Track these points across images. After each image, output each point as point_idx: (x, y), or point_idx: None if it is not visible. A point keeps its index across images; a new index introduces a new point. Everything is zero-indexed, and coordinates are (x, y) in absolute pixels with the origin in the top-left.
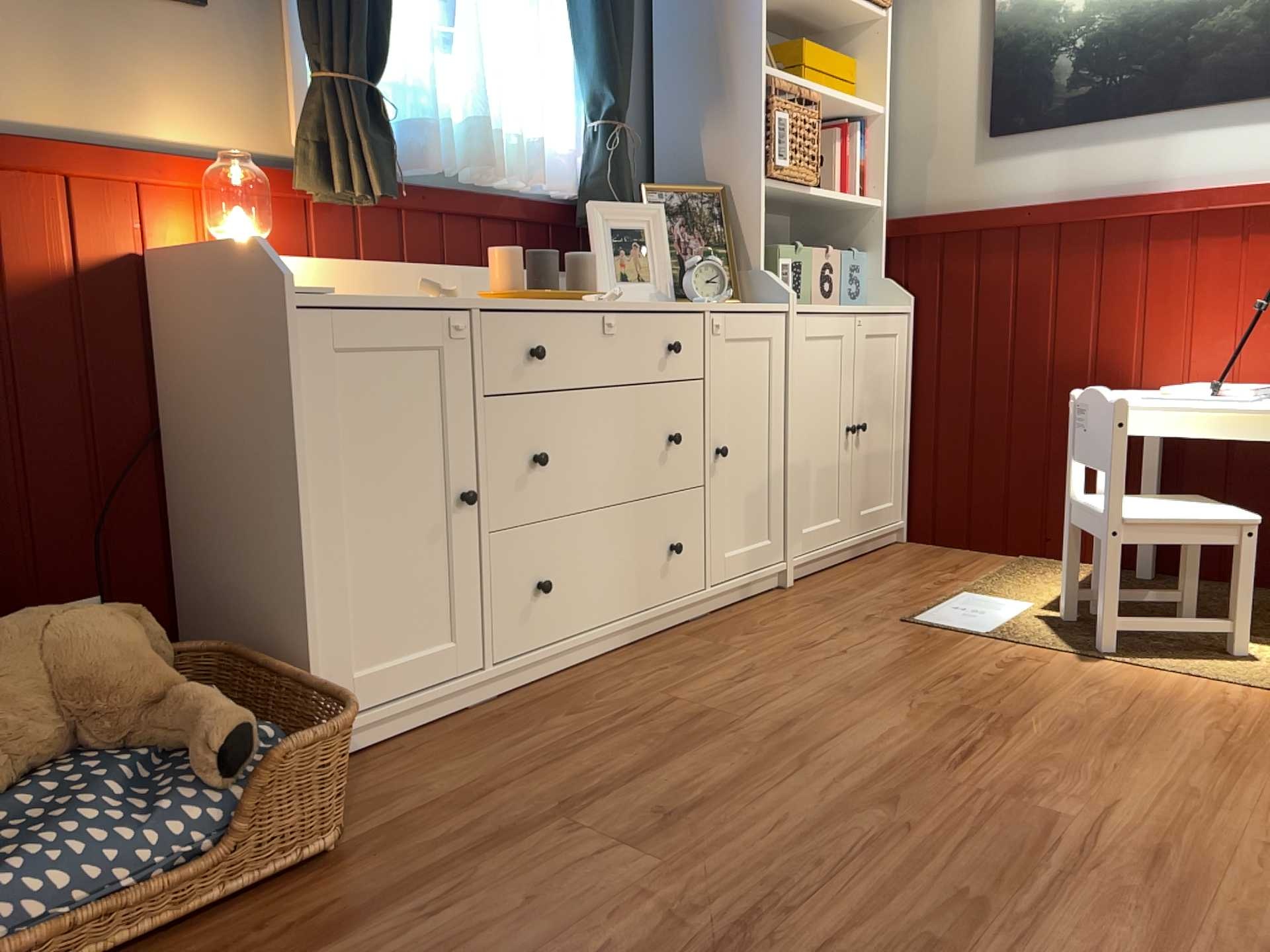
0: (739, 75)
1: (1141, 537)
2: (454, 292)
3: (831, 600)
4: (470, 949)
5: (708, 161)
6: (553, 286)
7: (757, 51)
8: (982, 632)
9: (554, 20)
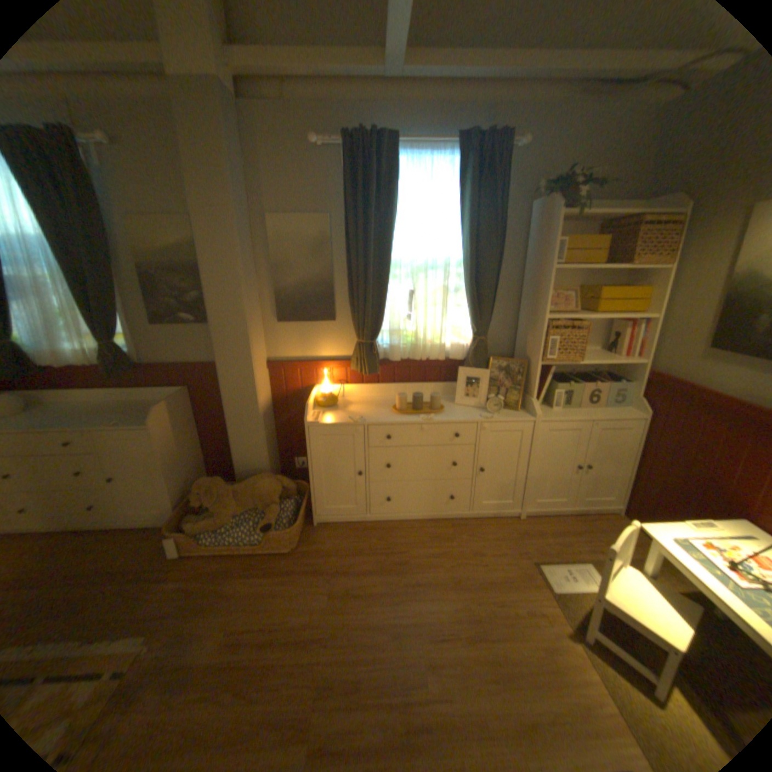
0: (539, 317)
1: (614, 613)
2: (361, 419)
3: (527, 536)
4: (275, 600)
5: (527, 347)
6: (418, 406)
7: (545, 309)
8: (554, 593)
9: (461, 297)
